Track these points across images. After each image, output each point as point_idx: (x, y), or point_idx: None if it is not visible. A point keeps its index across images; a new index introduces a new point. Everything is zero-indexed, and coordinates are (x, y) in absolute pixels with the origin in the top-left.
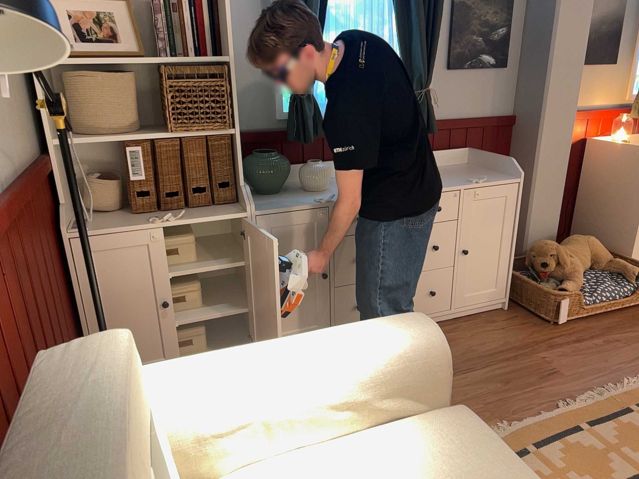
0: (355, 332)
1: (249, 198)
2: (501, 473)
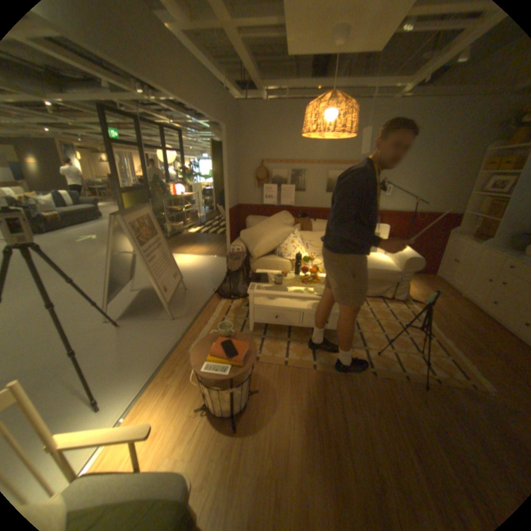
0: (410, 251)
1: (488, 242)
2: (380, 266)
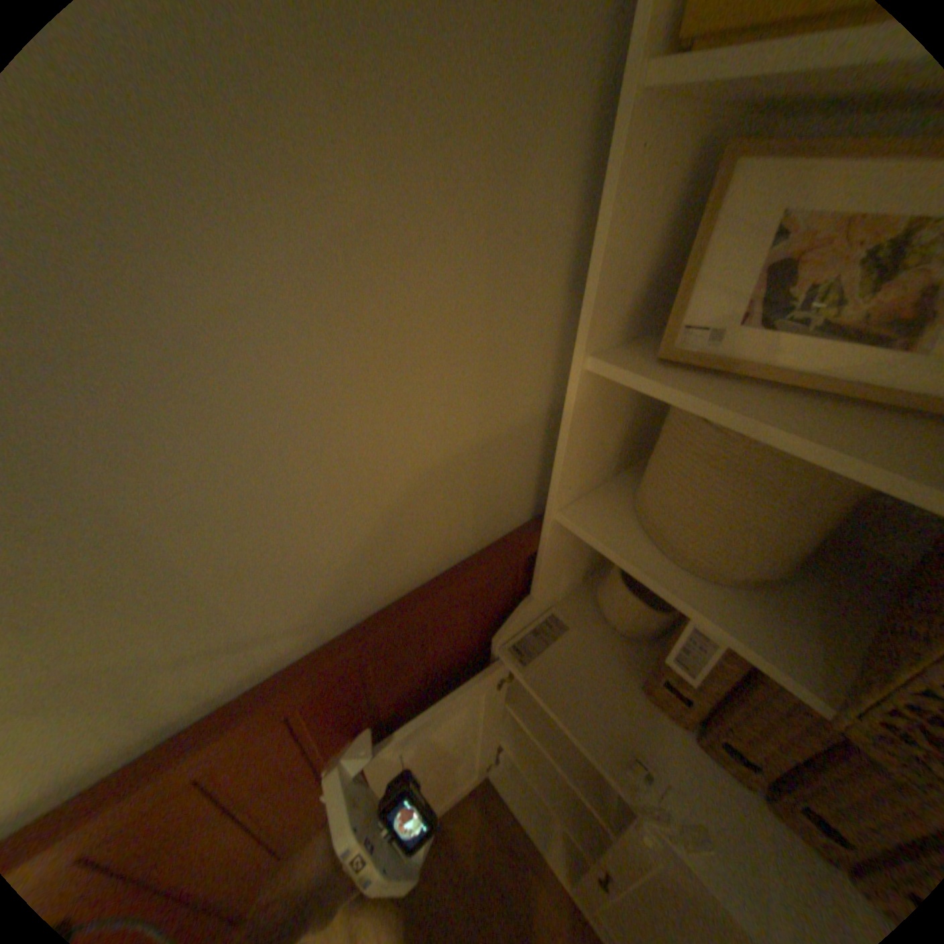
0: None
1: None
2: None
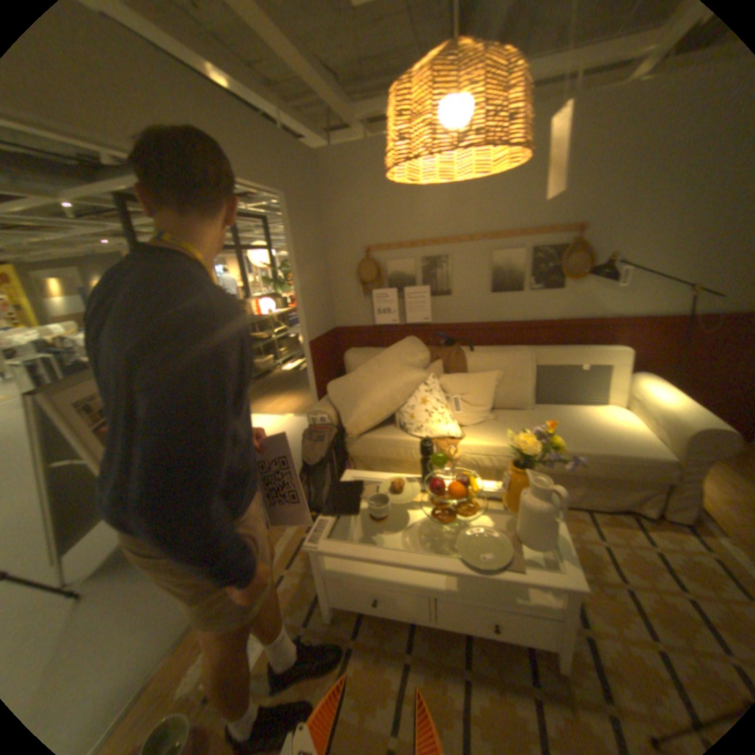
0: (696, 410)
1: None
2: (623, 448)
